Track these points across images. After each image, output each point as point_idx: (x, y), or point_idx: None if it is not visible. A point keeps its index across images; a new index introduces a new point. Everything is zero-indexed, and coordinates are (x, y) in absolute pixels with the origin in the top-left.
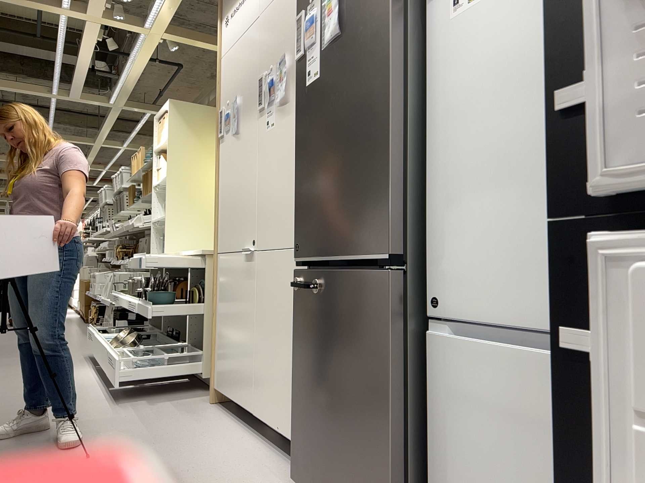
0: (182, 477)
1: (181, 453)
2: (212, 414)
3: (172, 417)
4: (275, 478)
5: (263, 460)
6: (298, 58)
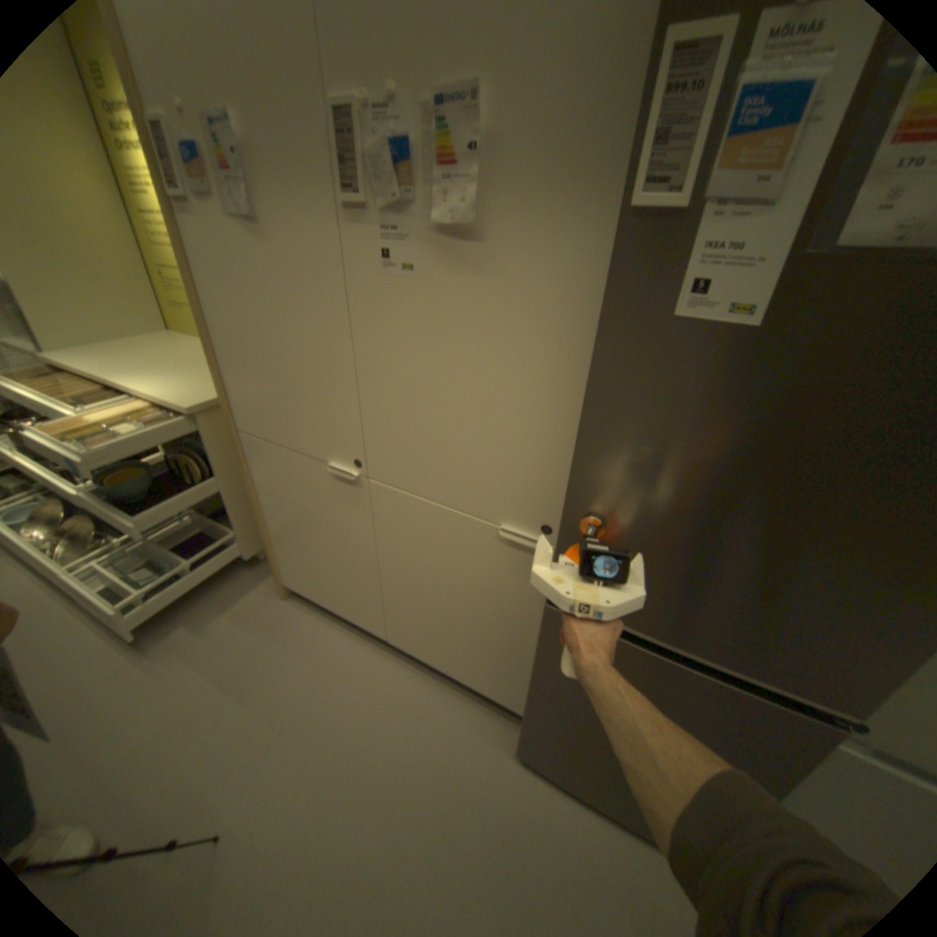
0: (381, 801)
1: (336, 743)
2: (305, 625)
3: (255, 653)
4: (479, 741)
5: (441, 708)
6: (648, 198)
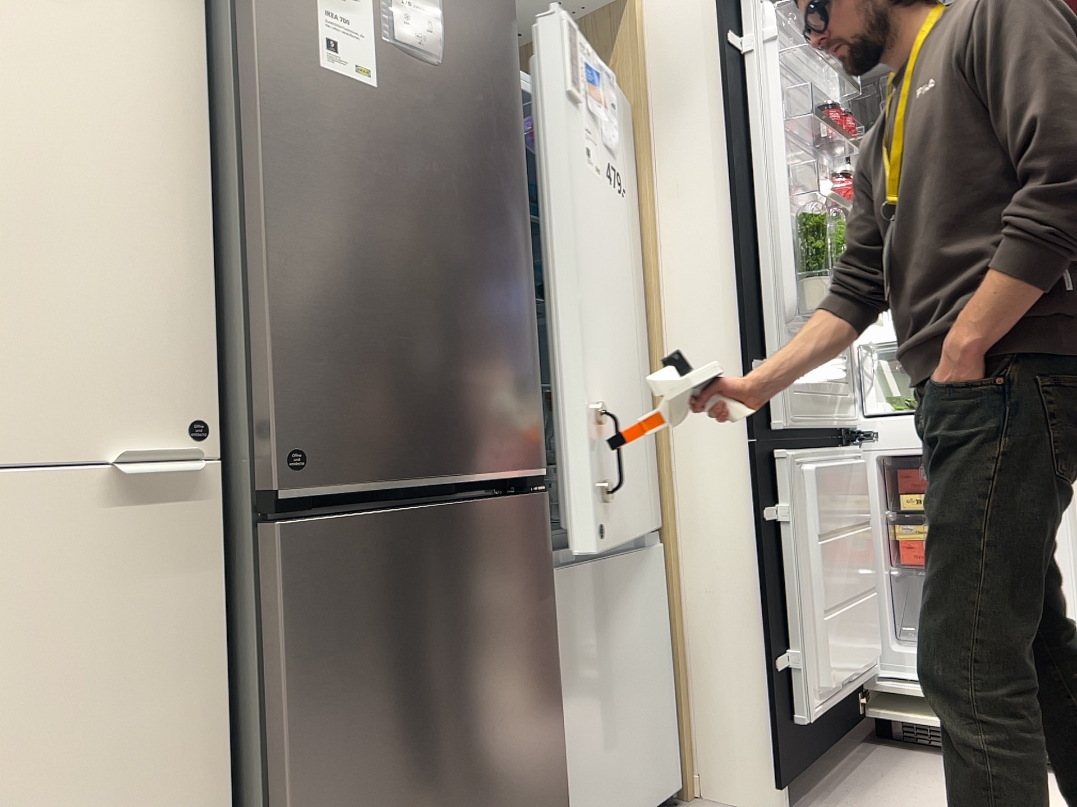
0: None
1: None
2: None
3: None
4: None
5: None
6: None
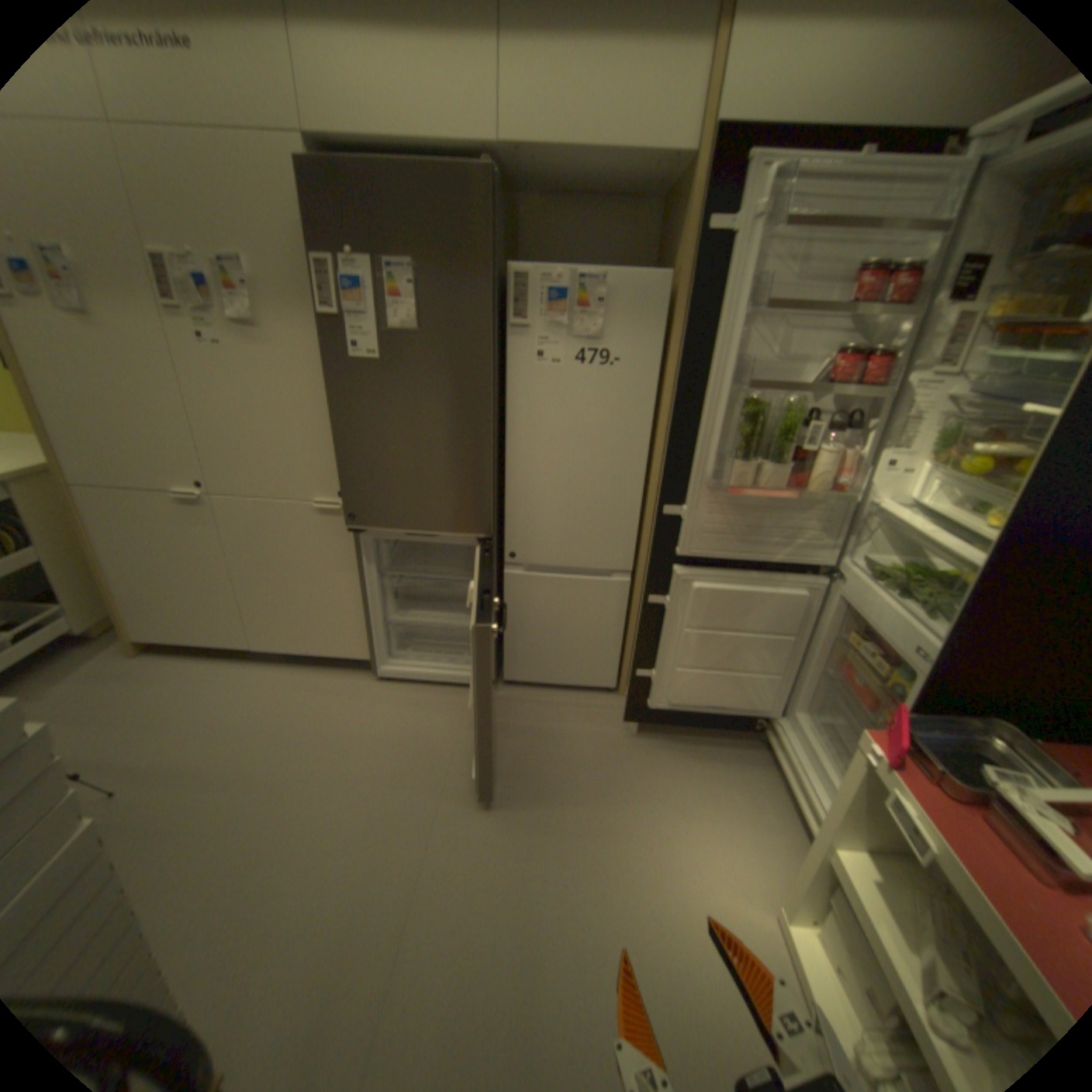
0: (263, 736)
1: (215, 722)
2: (163, 669)
3: (112, 697)
4: (341, 688)
5: (307, 681)
6: (324, 313)
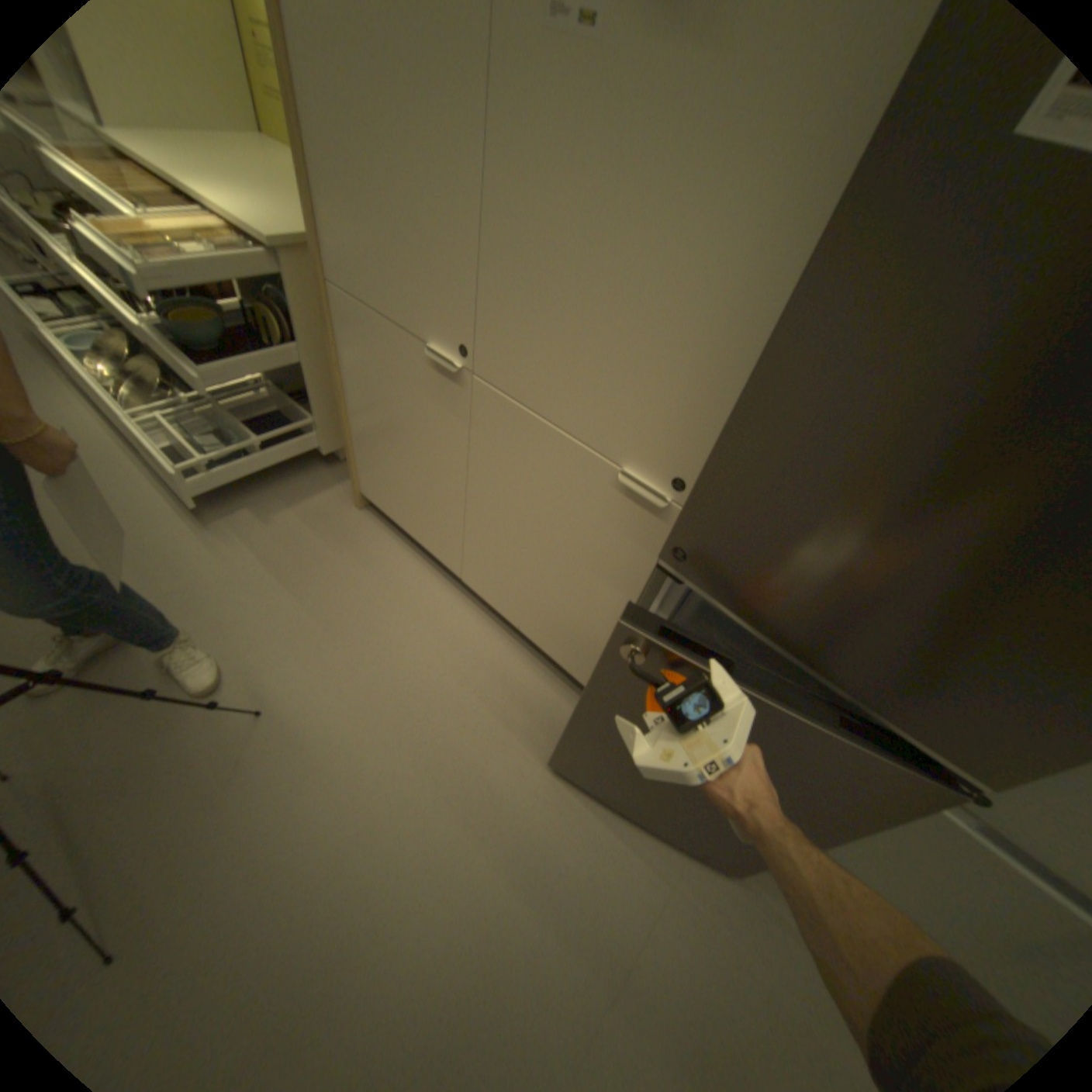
0: (425, 727)
1: (389, 663)
2: (378, 541)
3: (321, 556)
4: (538, 702)
5: (506, 660)
6: None
